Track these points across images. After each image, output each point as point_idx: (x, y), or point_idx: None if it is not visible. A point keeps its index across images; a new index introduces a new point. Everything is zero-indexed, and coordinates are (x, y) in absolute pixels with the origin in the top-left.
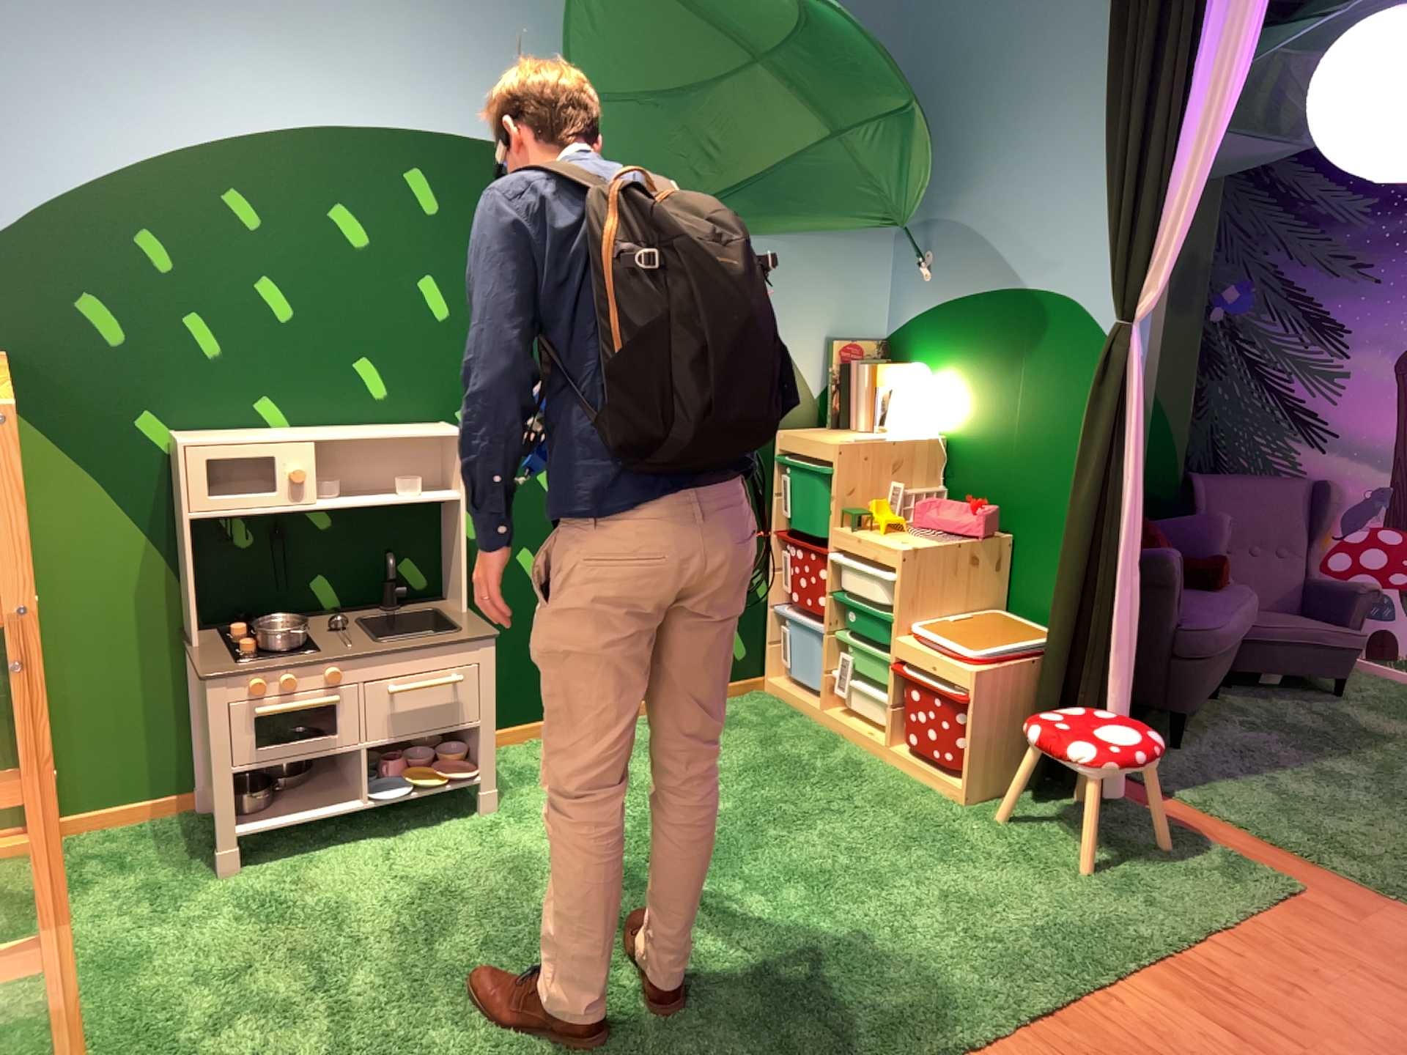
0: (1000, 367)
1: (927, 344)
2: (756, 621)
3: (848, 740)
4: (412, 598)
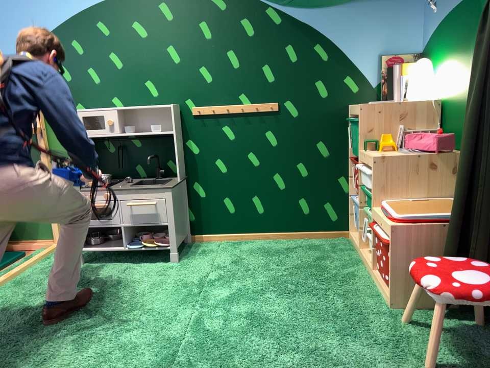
0: (465, 44)
1: (437, 45)
2: (343, 203)
3: (363, 267)
4: (171, 176)
